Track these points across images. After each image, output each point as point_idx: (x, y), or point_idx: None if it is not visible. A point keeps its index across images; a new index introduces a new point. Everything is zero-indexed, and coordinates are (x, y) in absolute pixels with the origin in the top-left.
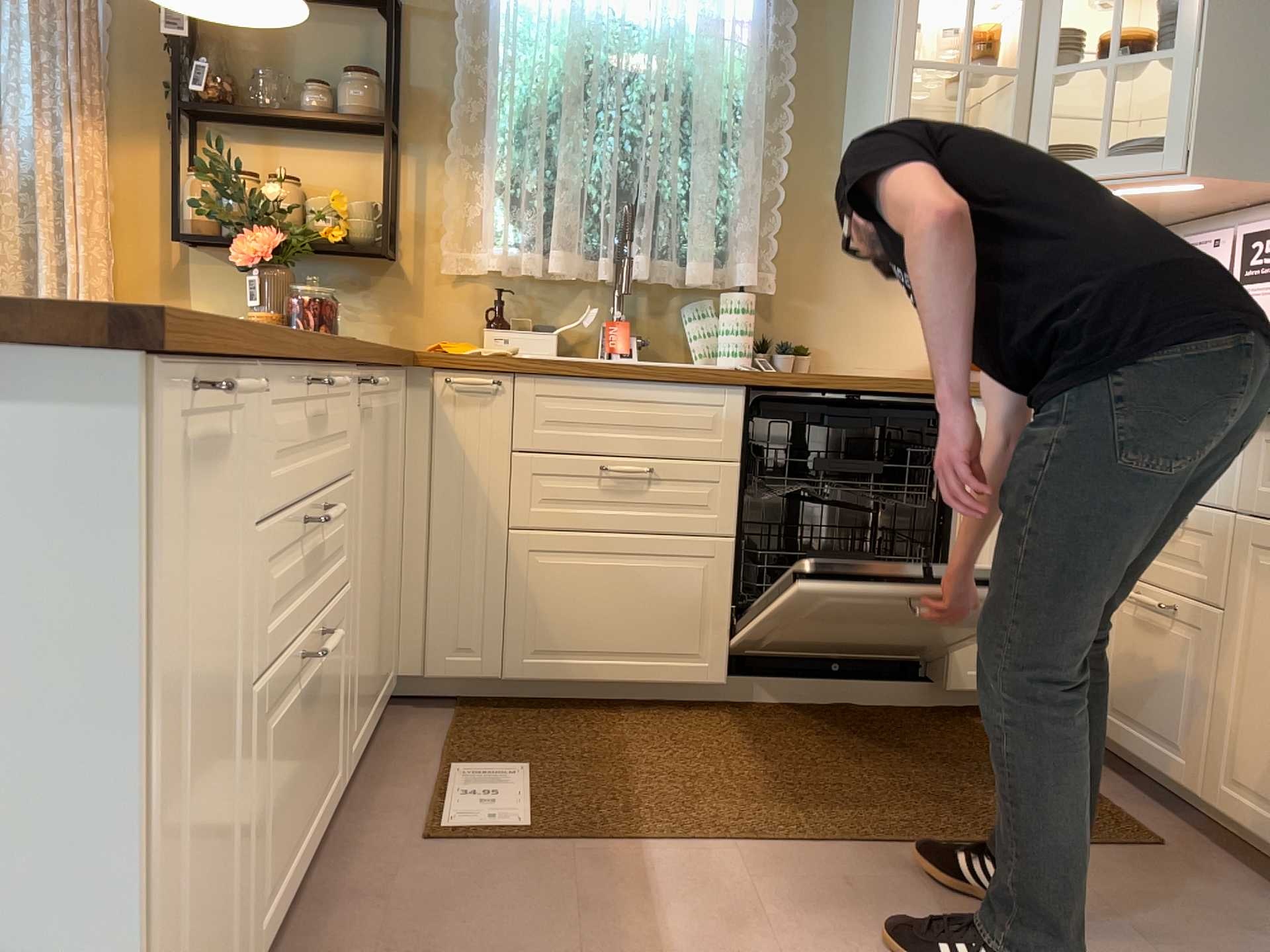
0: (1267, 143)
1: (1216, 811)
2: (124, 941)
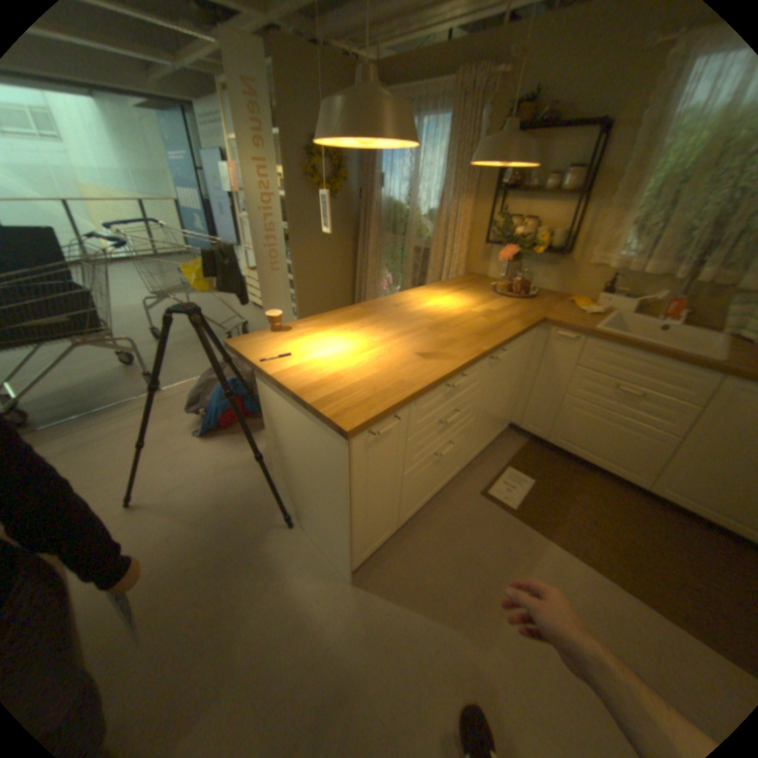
0: None
1: None
2: (350, 533)
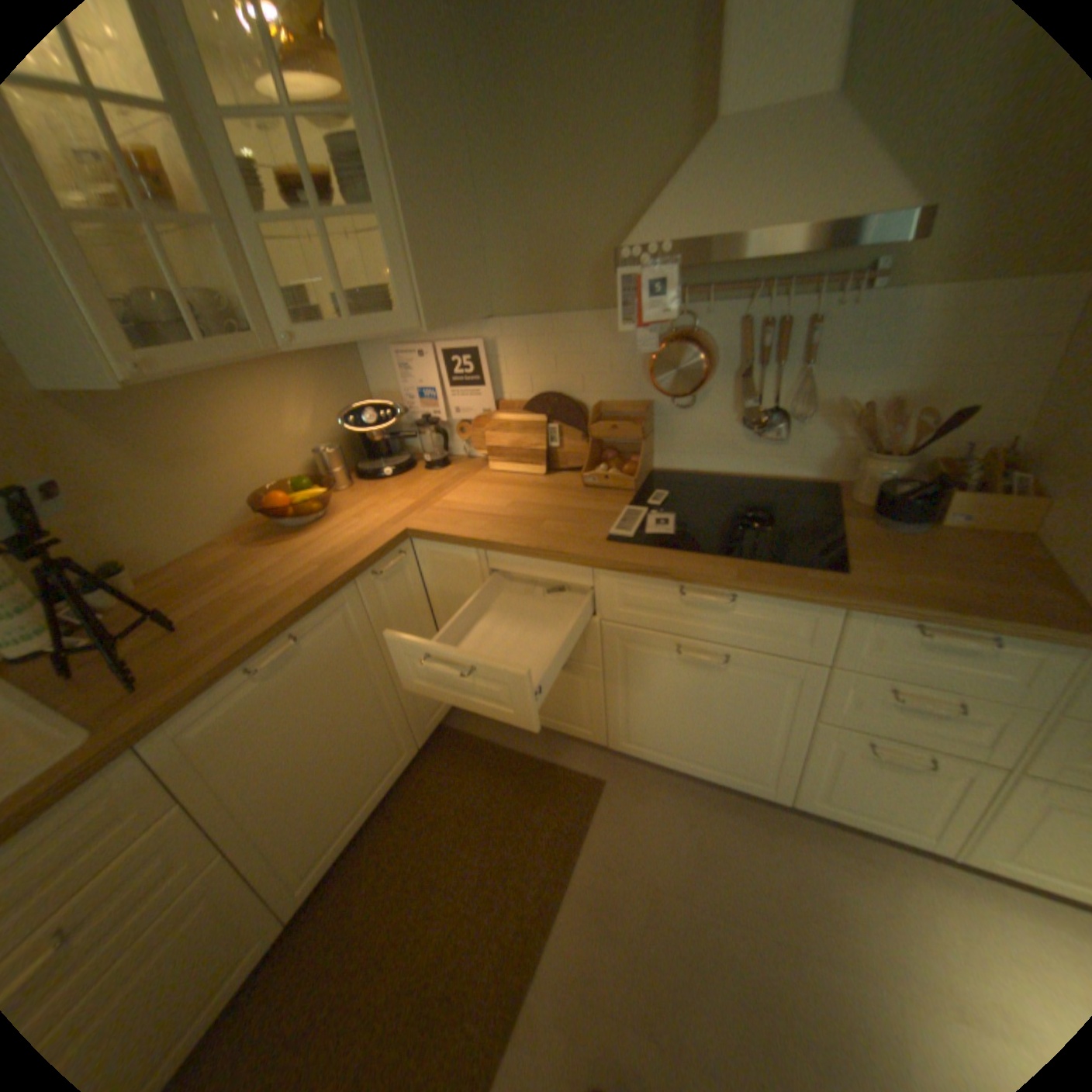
0: (457, 291)
1: (618, 751)
2: None
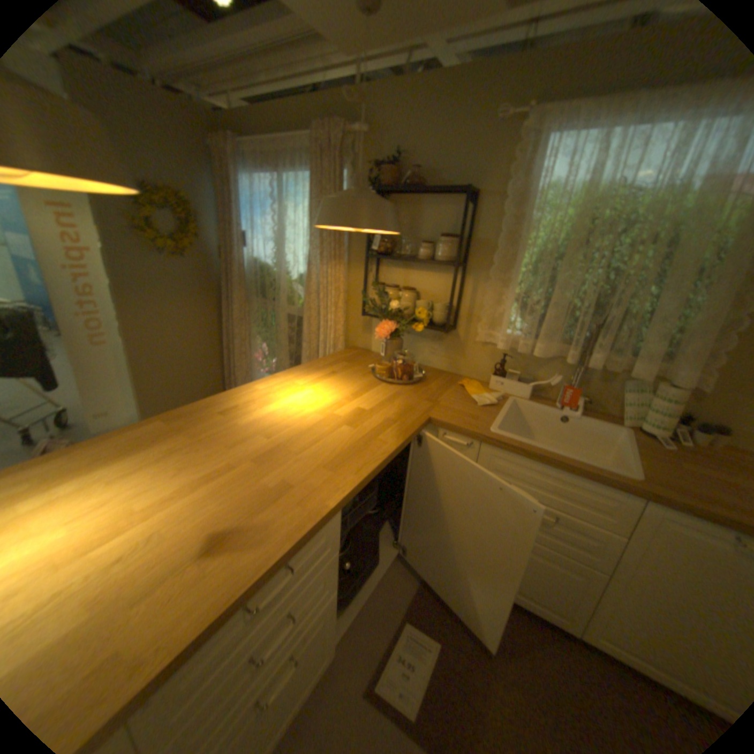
0: None
1: None
2: None
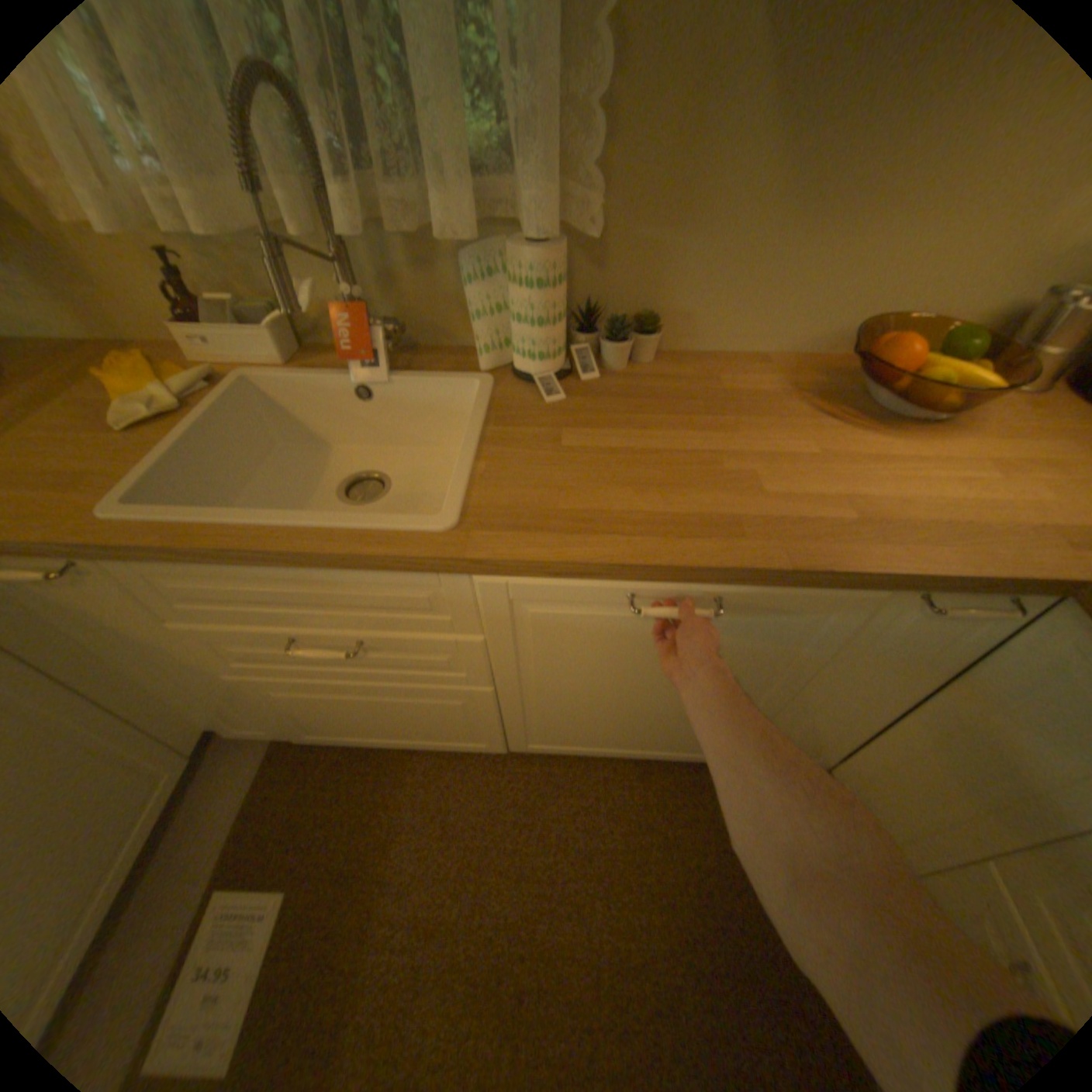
0: None
1: None
2: None
